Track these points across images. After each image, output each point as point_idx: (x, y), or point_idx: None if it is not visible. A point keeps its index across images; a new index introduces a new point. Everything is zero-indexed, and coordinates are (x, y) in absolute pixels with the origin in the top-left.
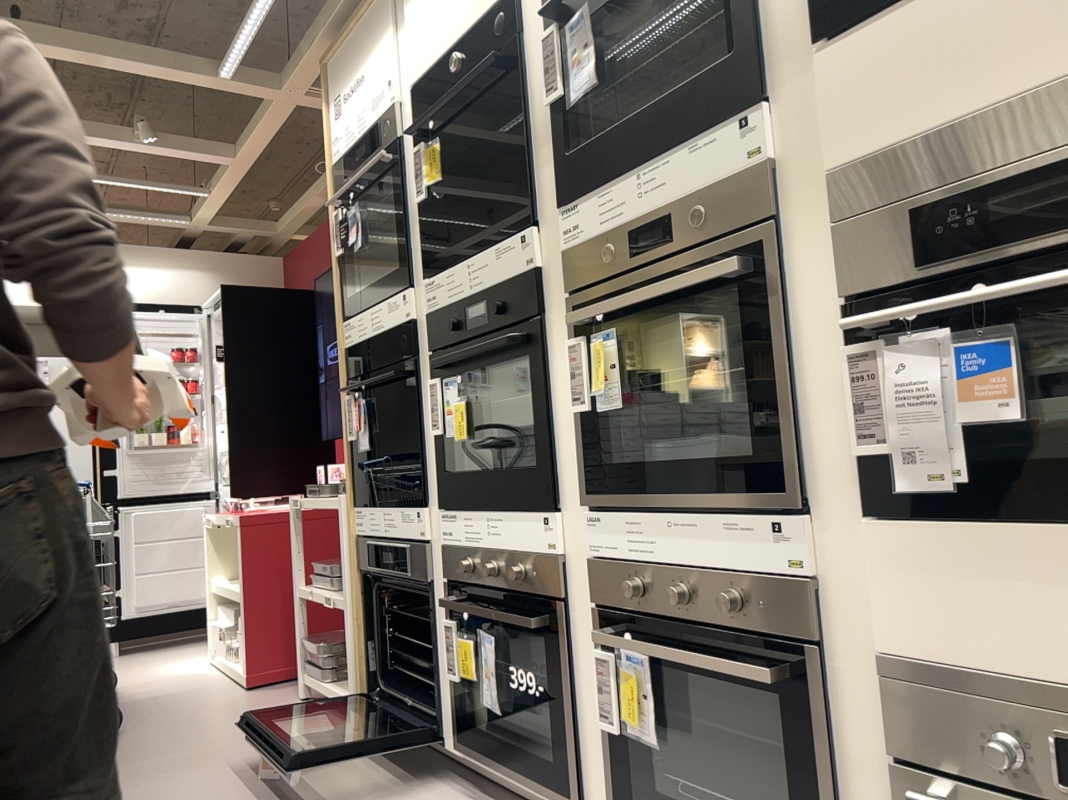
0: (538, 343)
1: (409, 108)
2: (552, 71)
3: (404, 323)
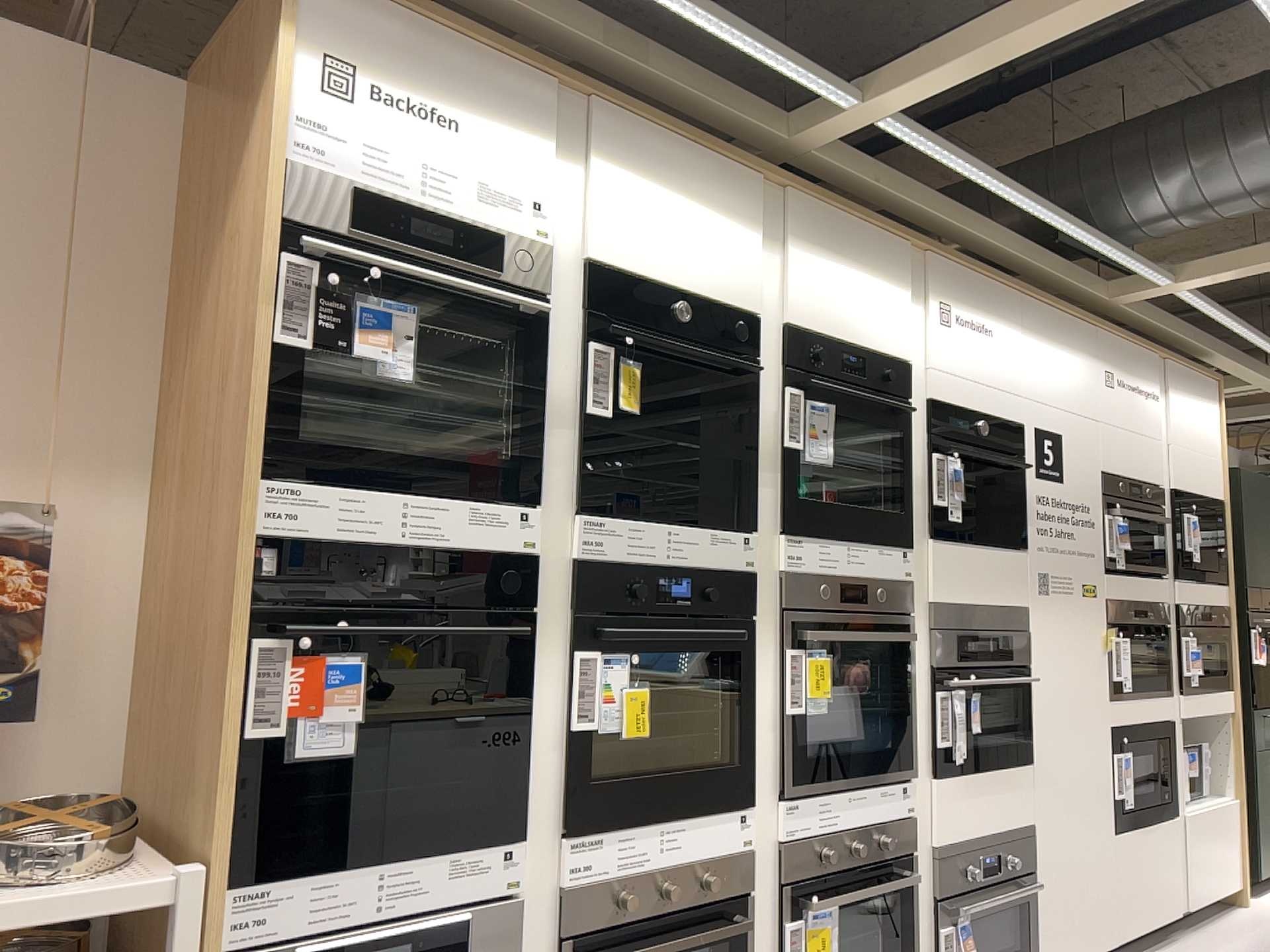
0: (748, 637)
1: (571, 279)
2: (792, 426)
3: (511, 550)
